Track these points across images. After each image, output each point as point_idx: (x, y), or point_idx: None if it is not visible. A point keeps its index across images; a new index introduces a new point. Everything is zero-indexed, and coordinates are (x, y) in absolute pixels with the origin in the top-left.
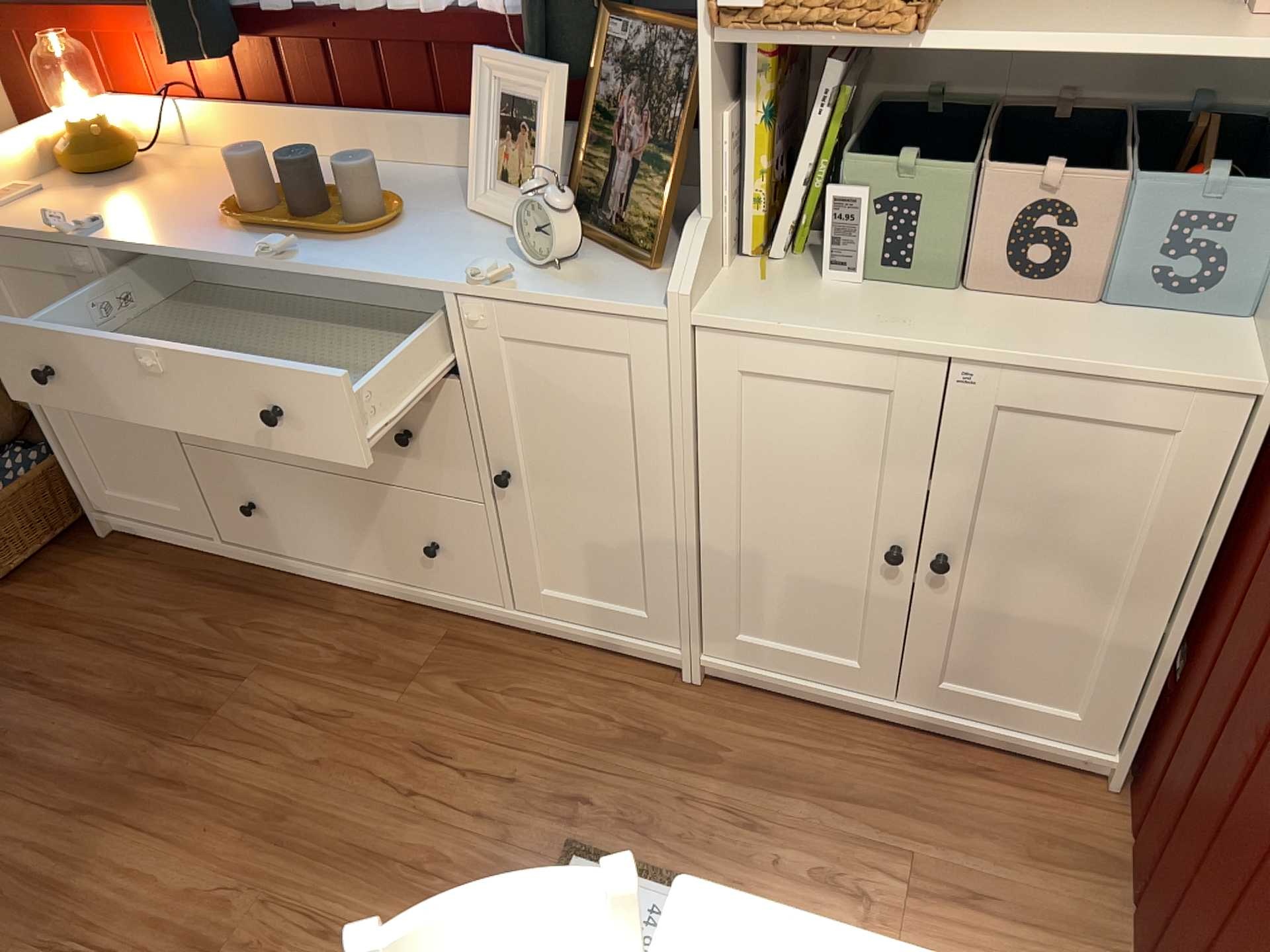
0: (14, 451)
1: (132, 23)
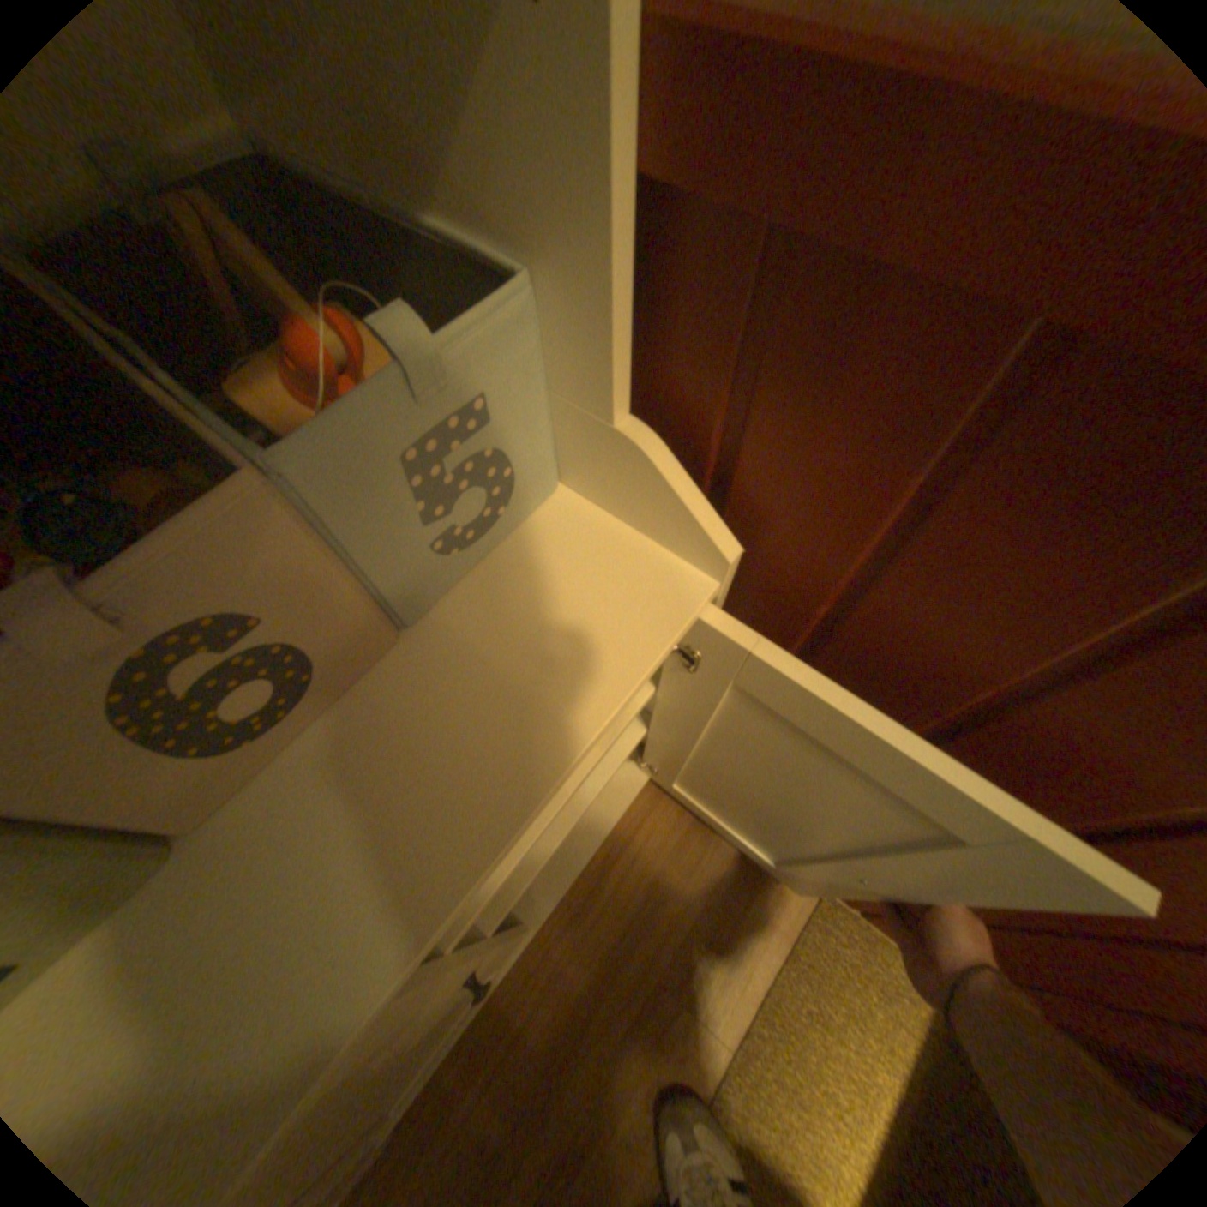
0: None
1: None
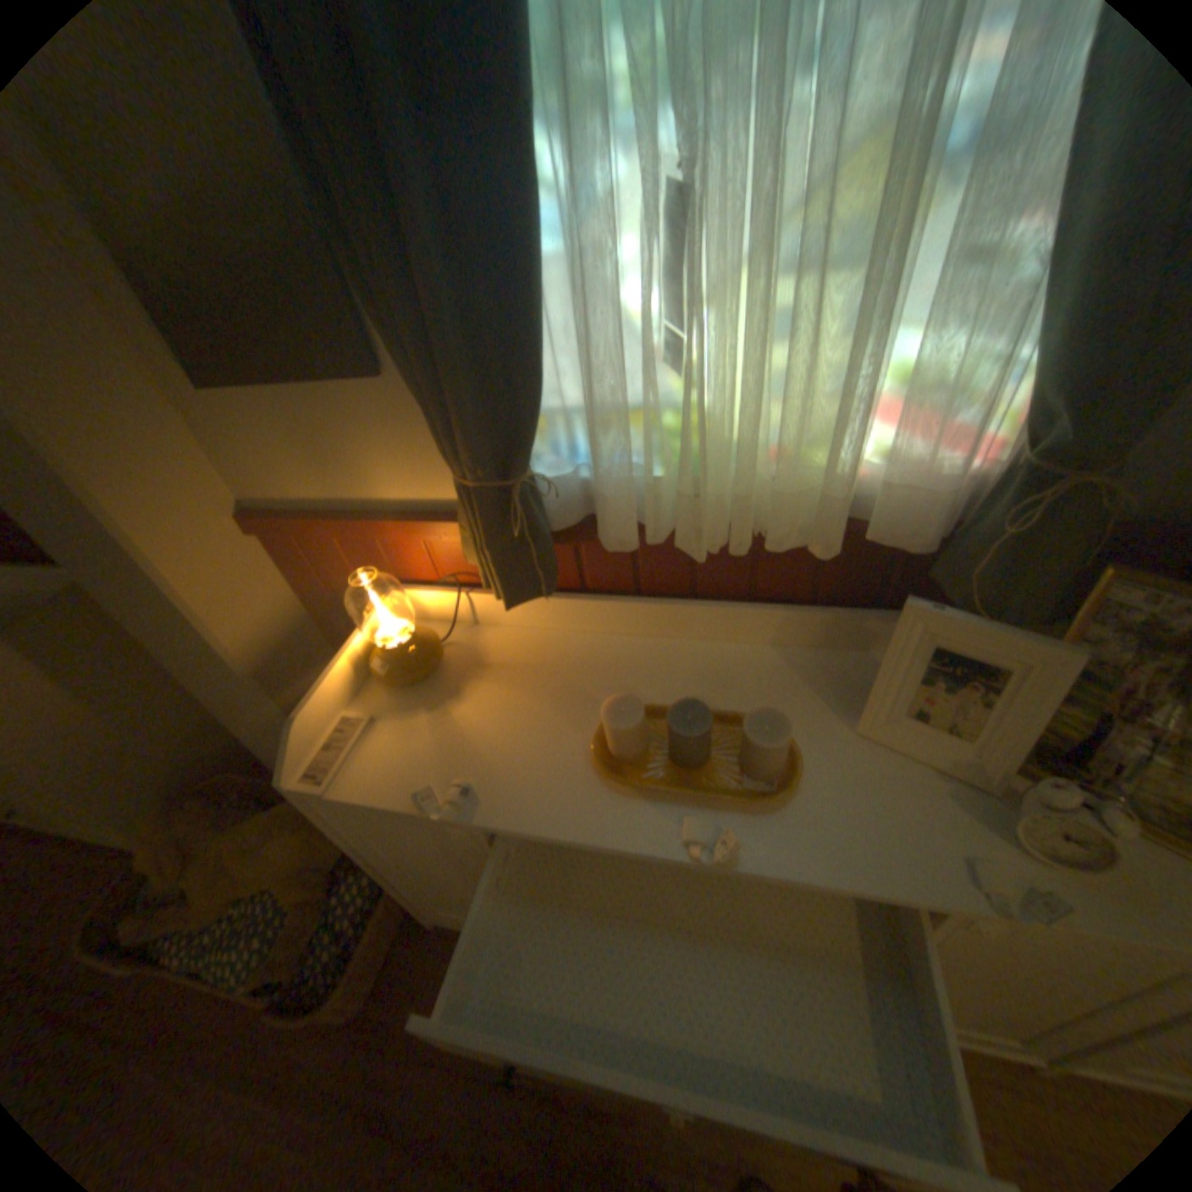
0: (345, 883)
1: (424, 534)
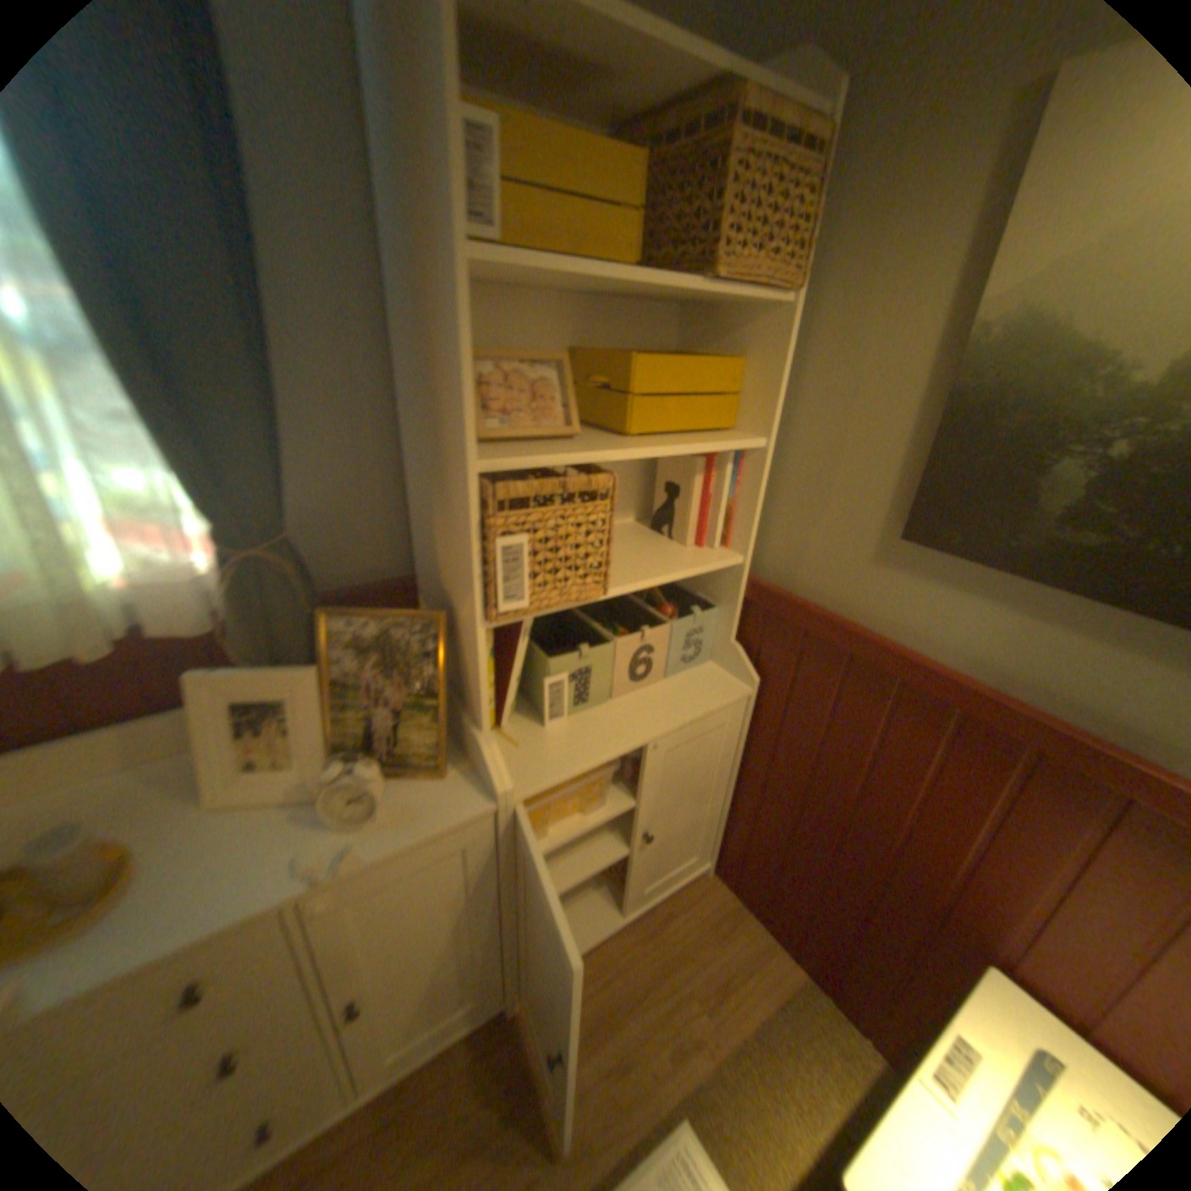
0: None
1: None
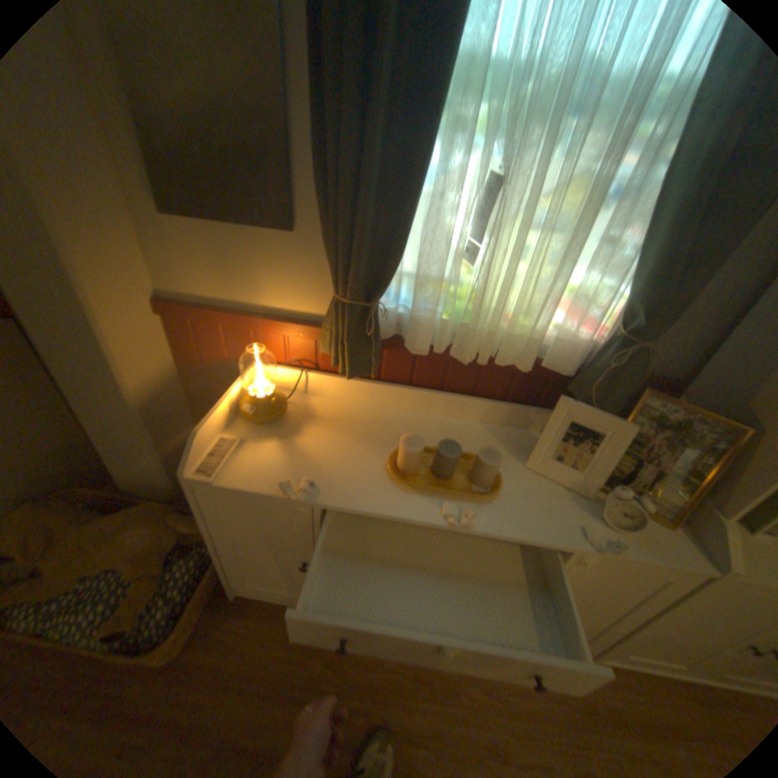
0: (177, 563)
1: (289, 331)
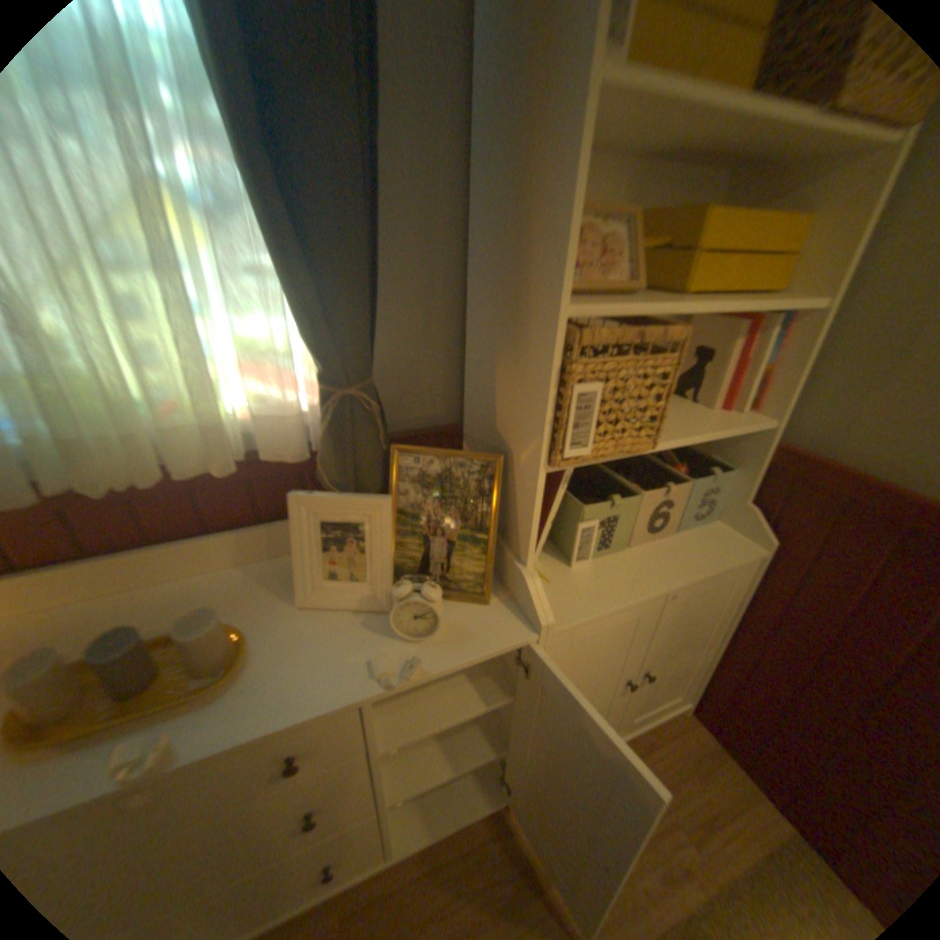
0: None
1: None
